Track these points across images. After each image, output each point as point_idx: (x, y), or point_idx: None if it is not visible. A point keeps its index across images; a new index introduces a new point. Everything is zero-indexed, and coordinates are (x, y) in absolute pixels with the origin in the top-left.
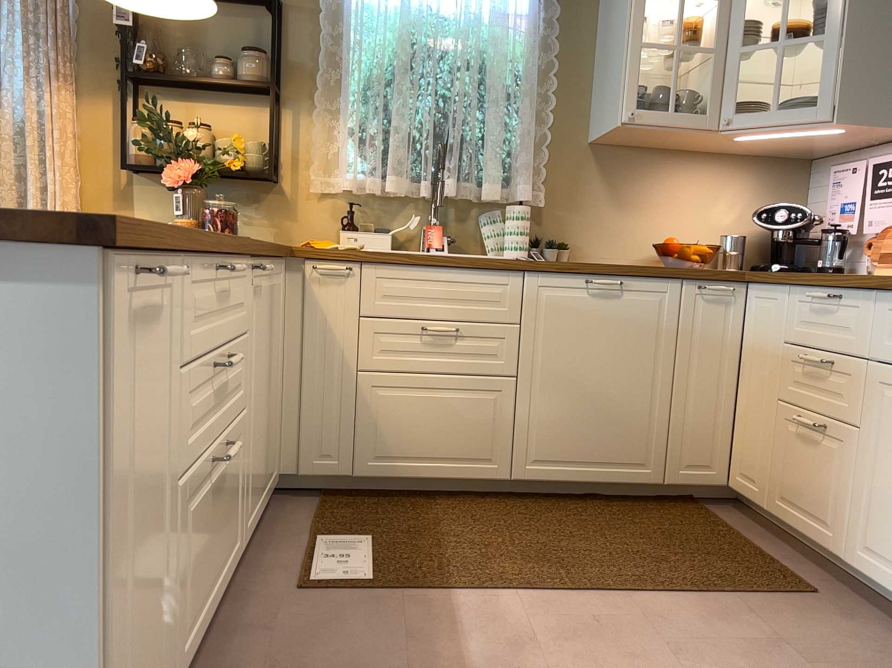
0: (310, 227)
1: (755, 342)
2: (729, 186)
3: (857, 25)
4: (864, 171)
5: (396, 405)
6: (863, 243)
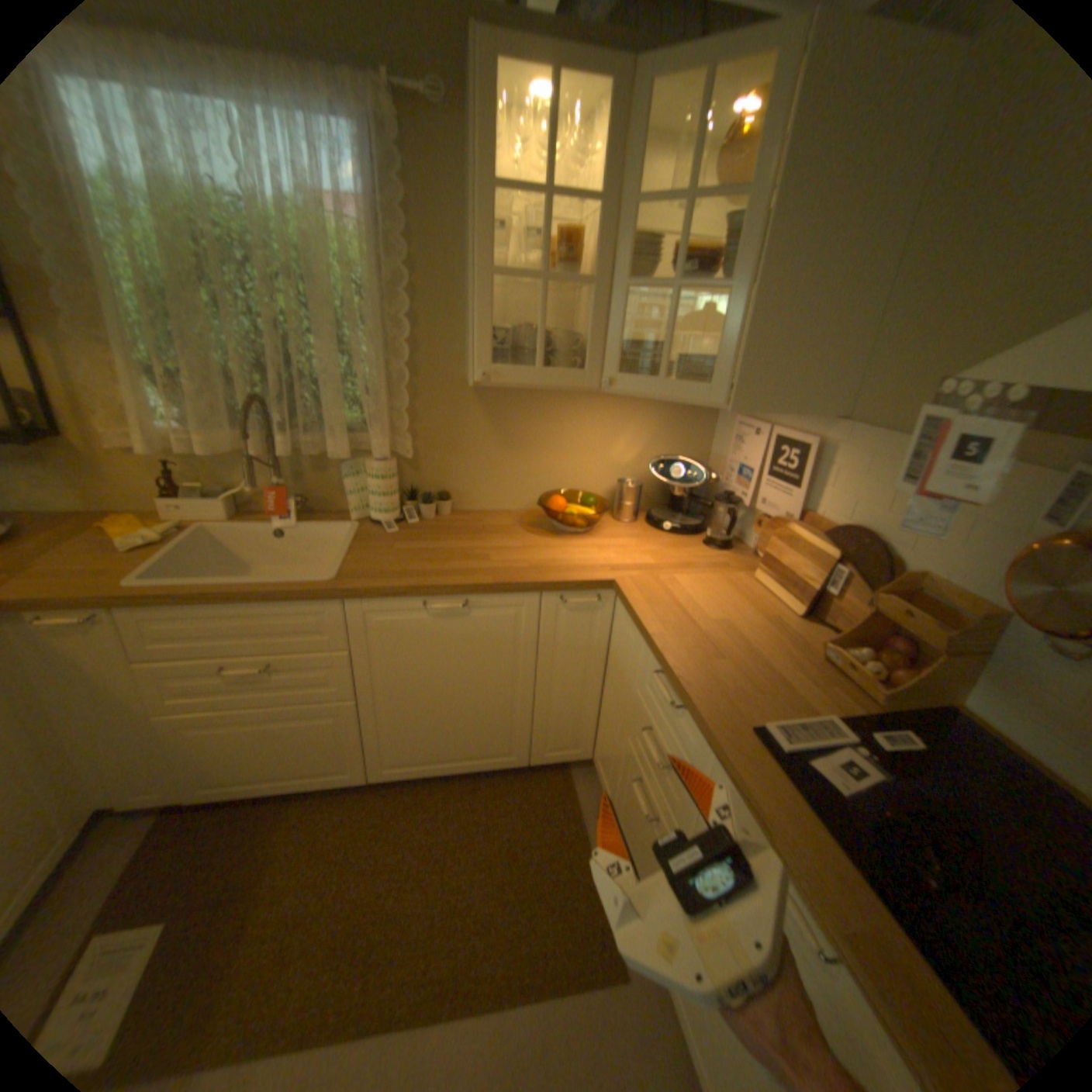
0: (124, 488)
1: (616, 655)
2: (630, 423)
3: (777, 272)
4: (766, 439)
5: (212, 741)
6: (755, 512)
